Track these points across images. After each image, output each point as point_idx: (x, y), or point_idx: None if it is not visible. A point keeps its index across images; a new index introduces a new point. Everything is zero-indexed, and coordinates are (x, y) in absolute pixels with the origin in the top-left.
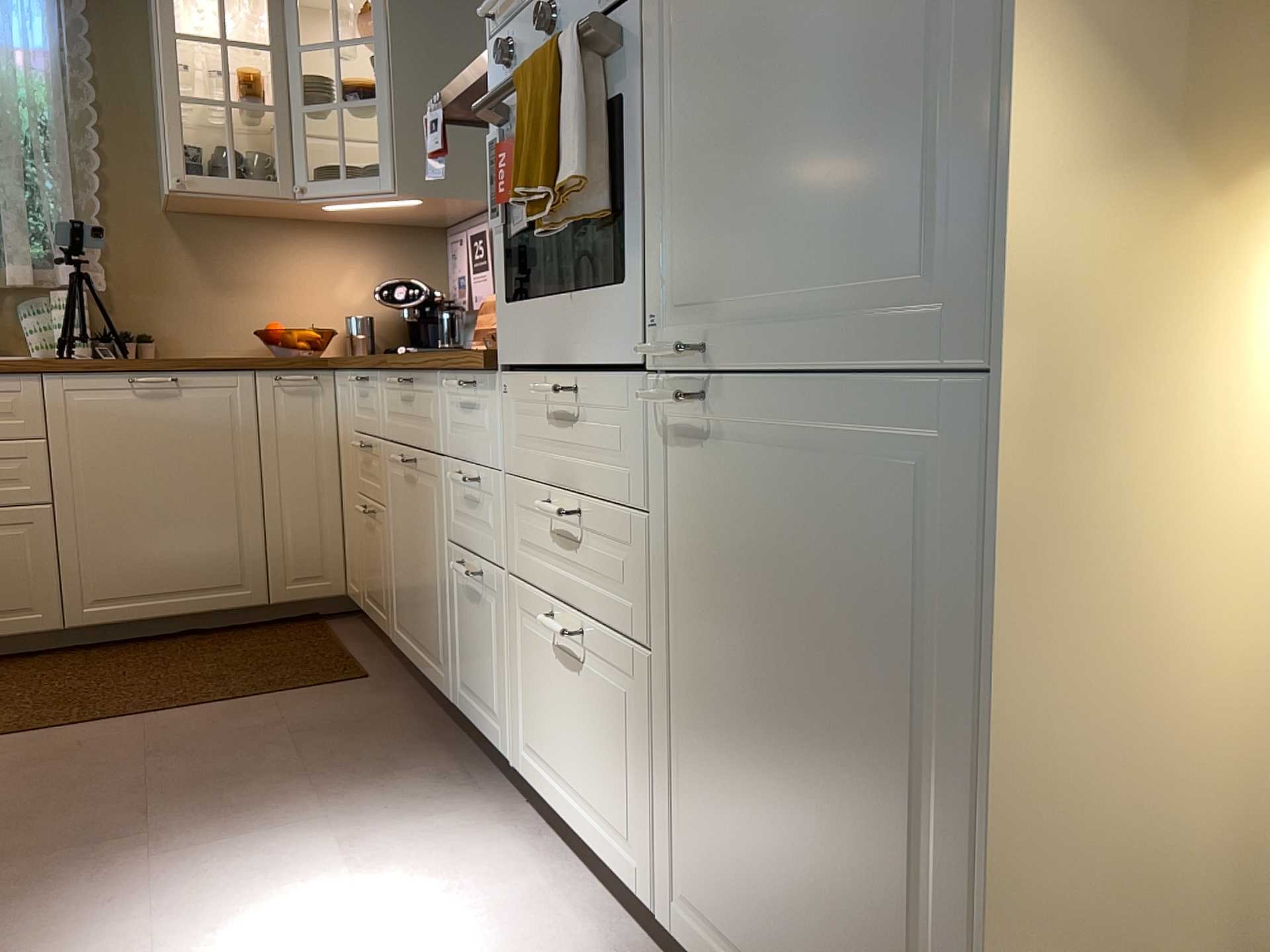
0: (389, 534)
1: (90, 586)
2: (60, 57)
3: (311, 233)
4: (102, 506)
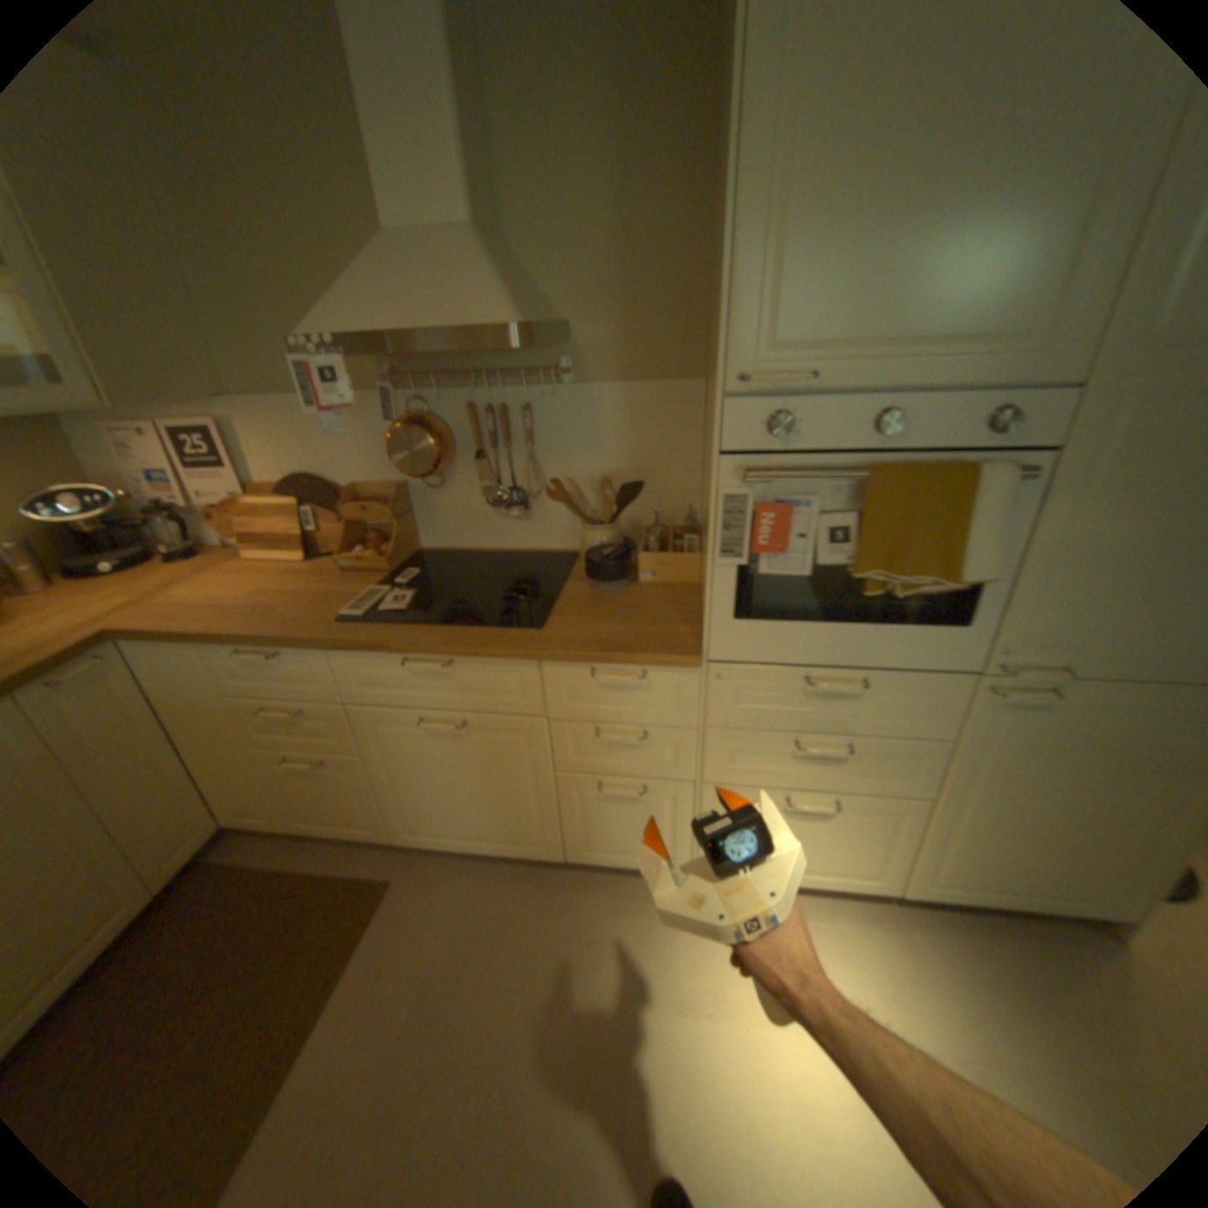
0: (379, 777)
1: None
2: None
3: None
4: None
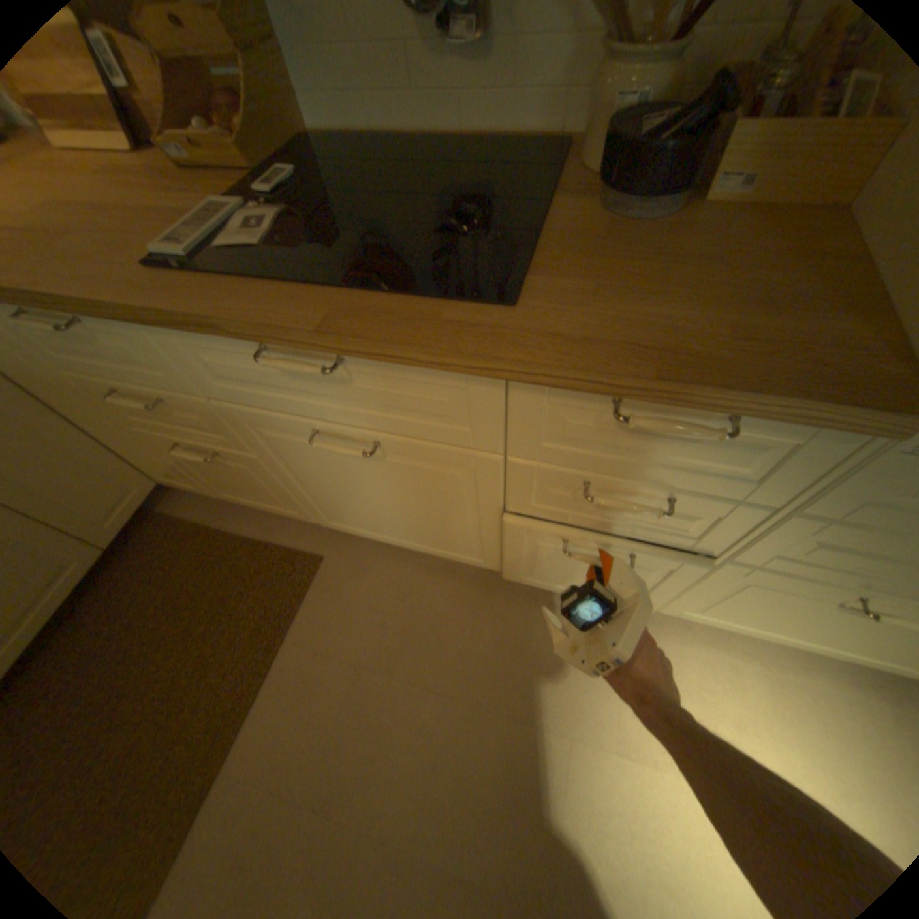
0: (285, 474)
1: None
2: None
3: None
4: None
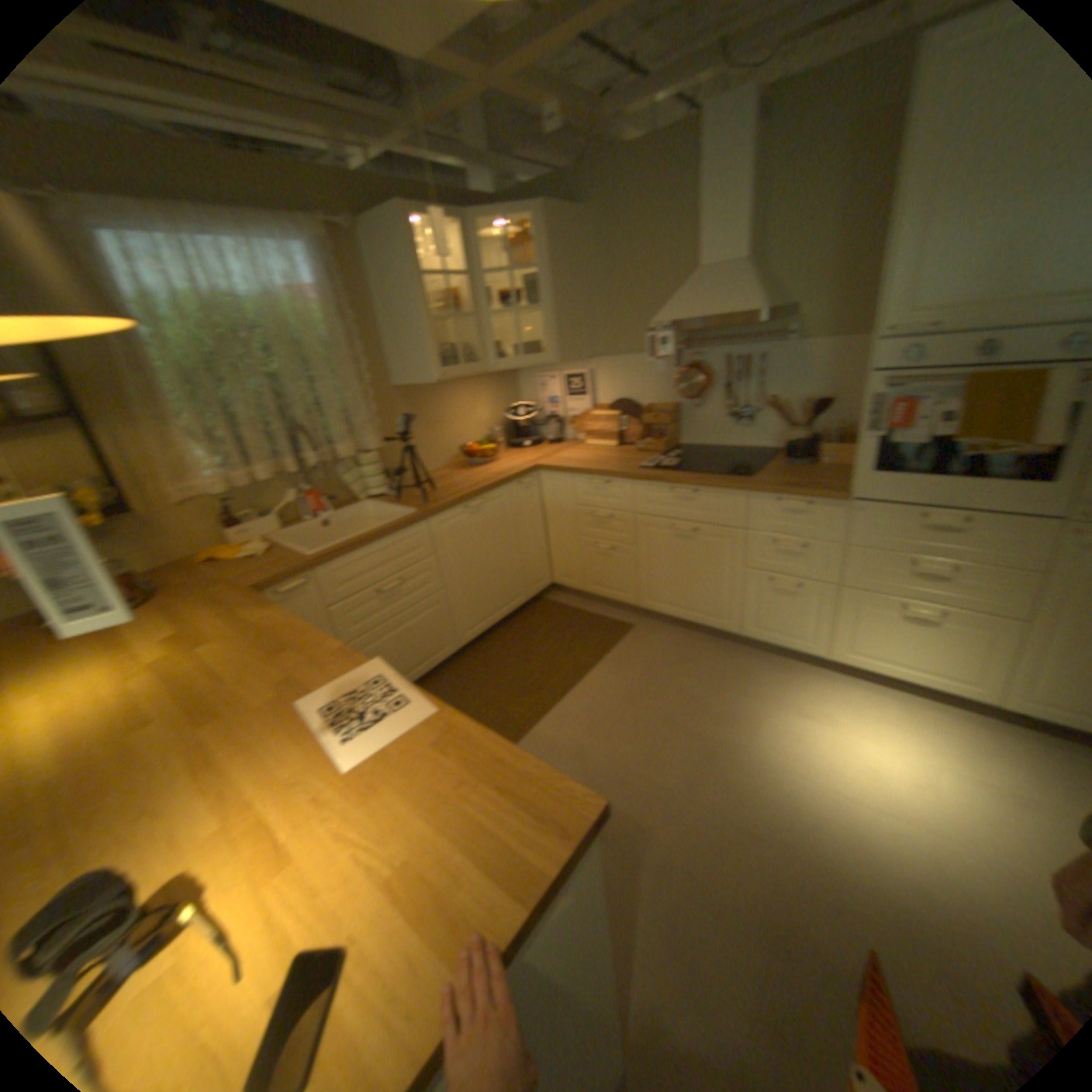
0: (639, 560)
1: (462, 625)
2: (320, 292)
3: (458, 385)
4: (461, 582)
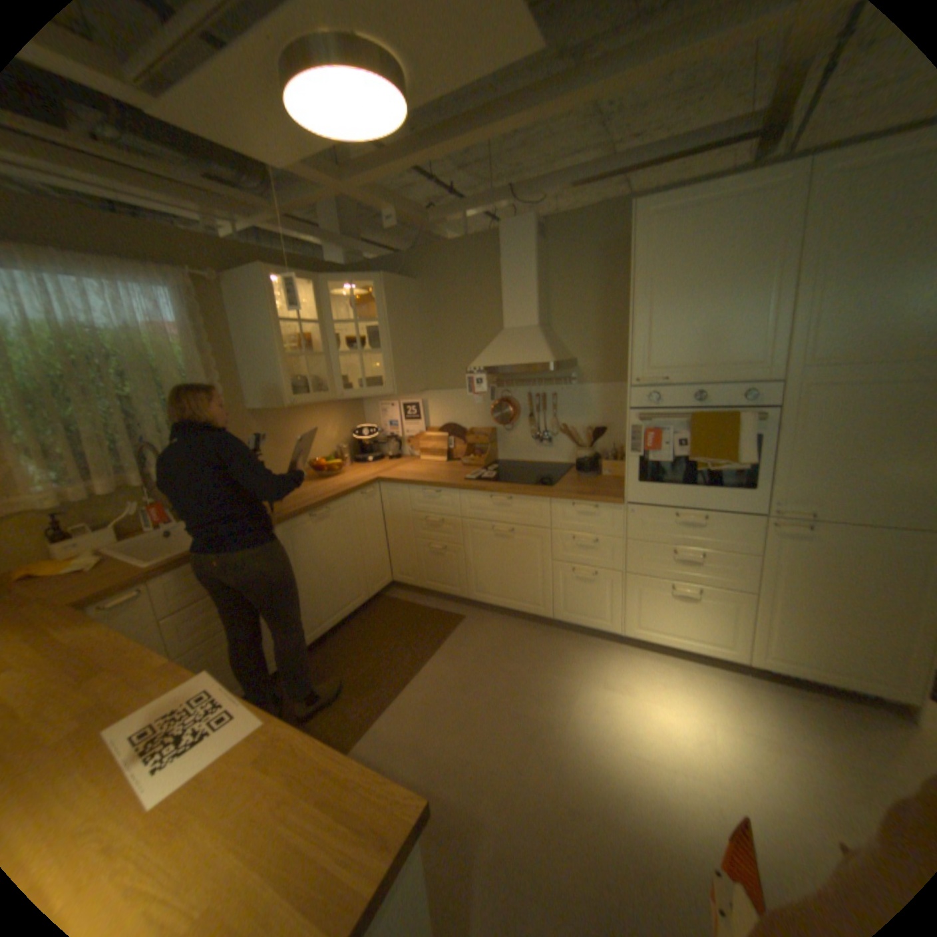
0: (468, 557)
1: (306, 627)
2: (185, 329)
3: (311, 408)
4: (306, 585)
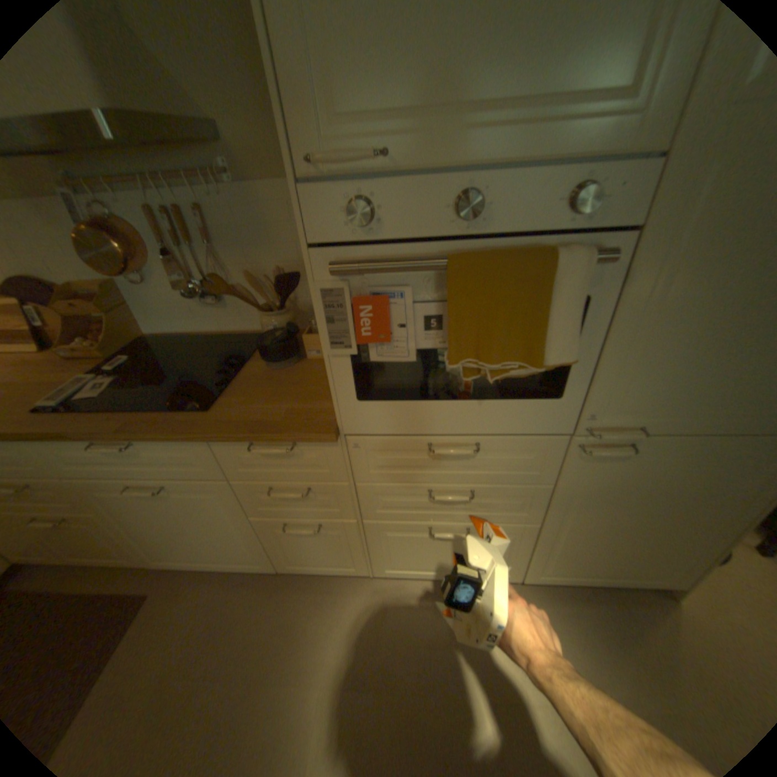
0: (113, 526)
1: None
2: None
3: None
4: None
